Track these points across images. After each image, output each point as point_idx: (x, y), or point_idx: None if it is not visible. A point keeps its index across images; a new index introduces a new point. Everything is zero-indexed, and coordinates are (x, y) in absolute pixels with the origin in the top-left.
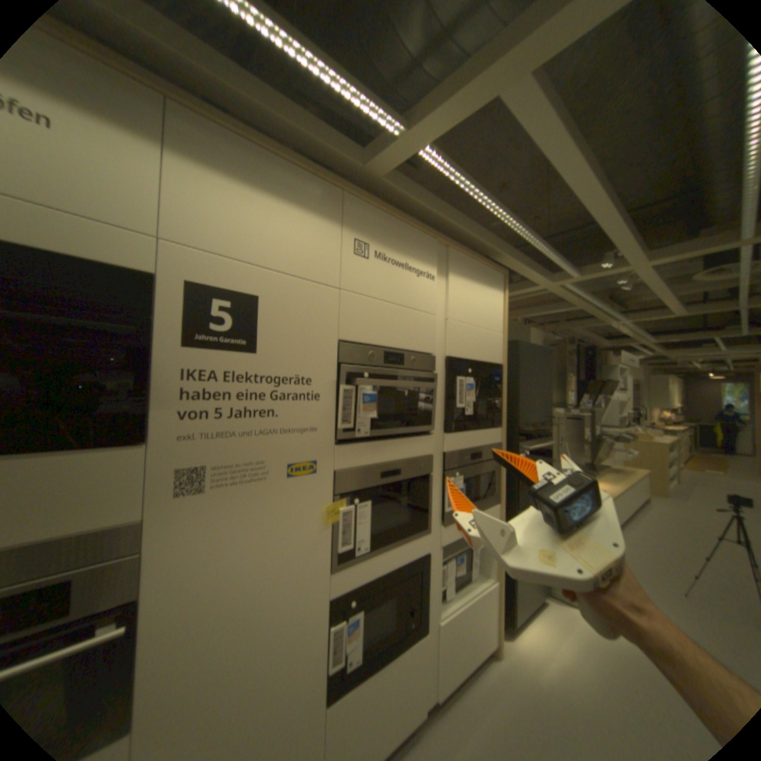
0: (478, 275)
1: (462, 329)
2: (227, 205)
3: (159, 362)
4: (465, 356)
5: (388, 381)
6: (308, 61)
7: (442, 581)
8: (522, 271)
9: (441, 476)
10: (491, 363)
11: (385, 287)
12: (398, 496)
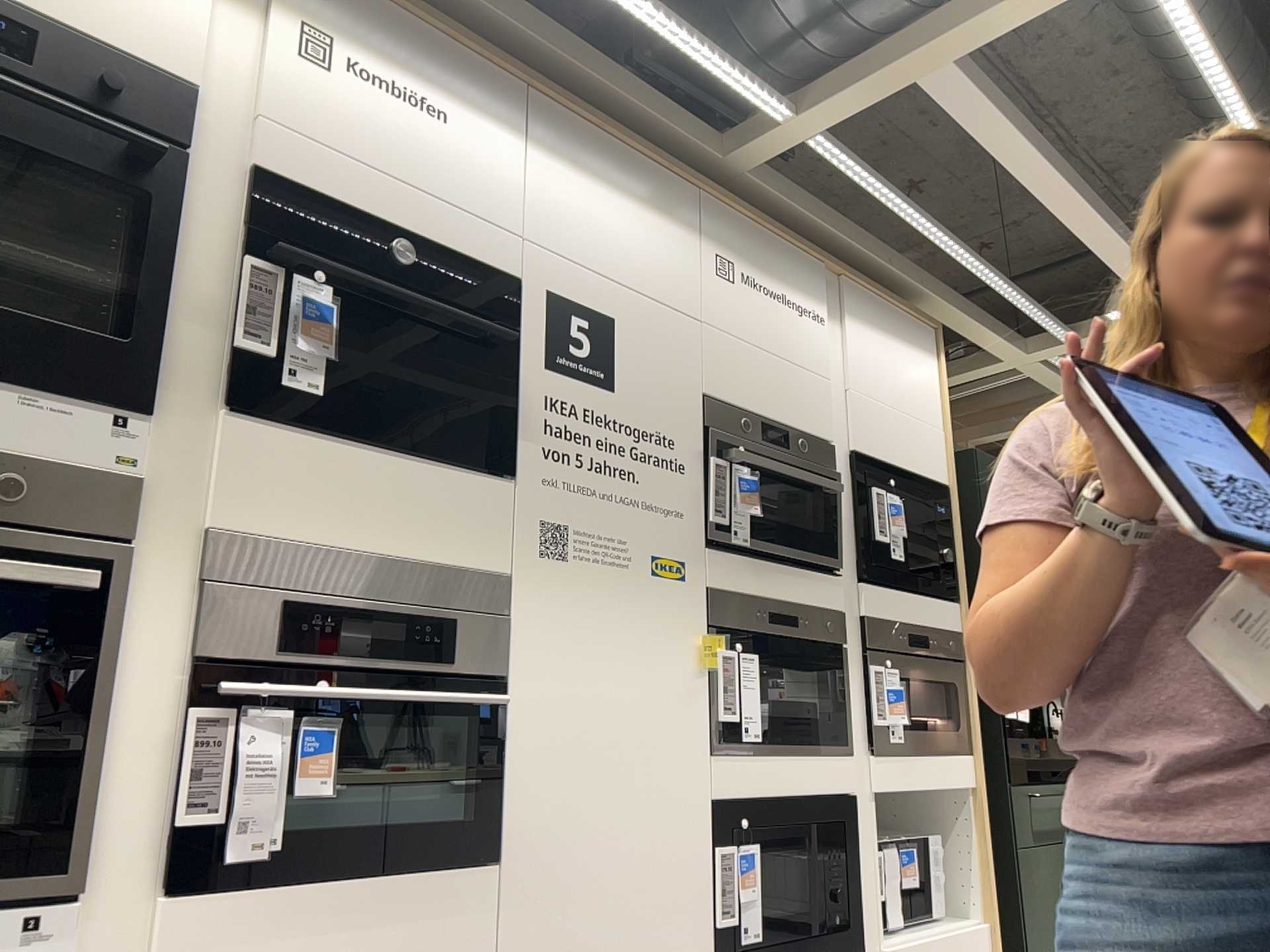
0: (892, 324)
1: (875, 409)
2: (583, 201)
3: (525, 380)
4: (883, 455)
5: (776, 463)
6: (690, 47)
7: (880, 863)
8: (964, 328)
9: (862, 658)
10: (928, 479)
11: (758, 324)
12: (799, 665)
